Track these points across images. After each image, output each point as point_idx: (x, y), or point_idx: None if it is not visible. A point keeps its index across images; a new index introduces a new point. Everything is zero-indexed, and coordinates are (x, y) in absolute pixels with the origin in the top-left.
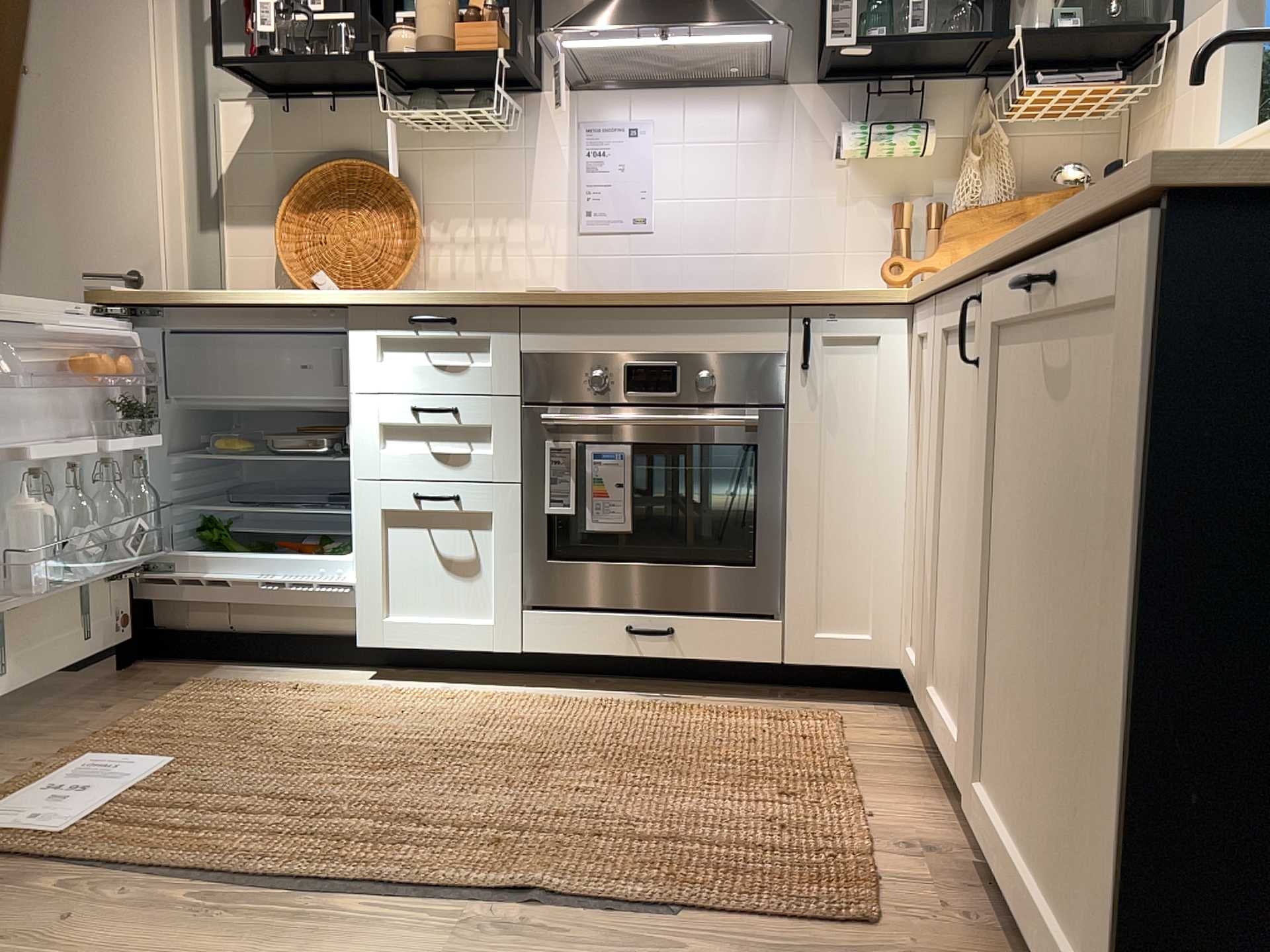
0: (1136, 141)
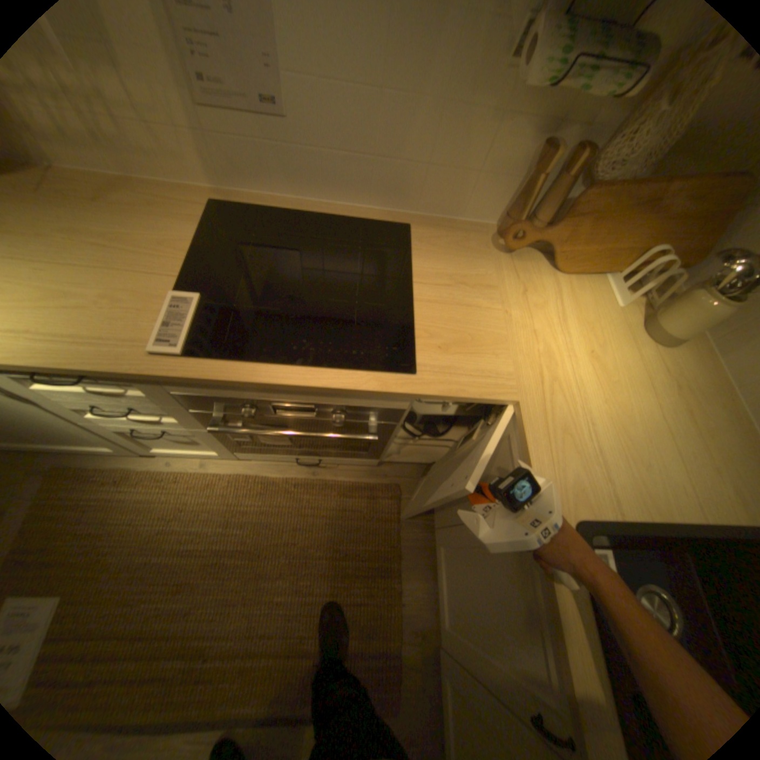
0: None
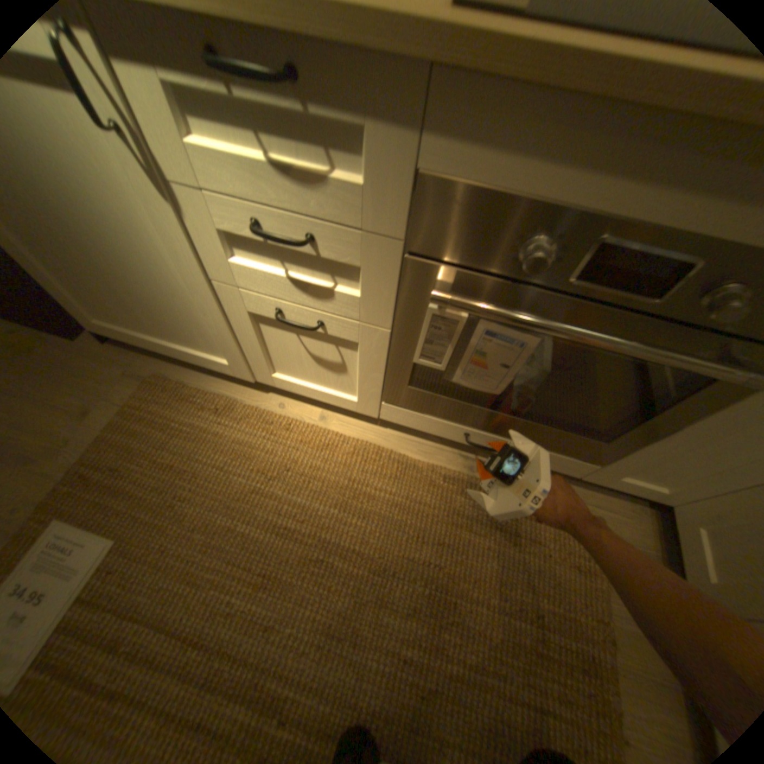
0: None
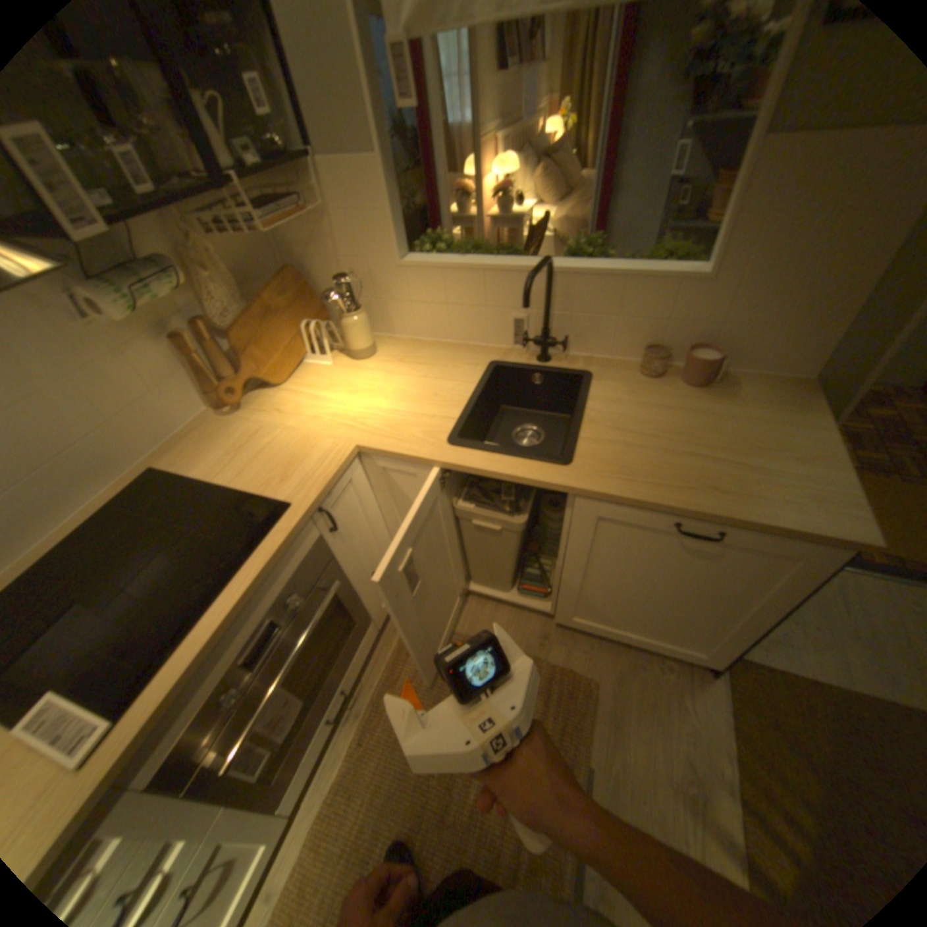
0: (287, 221)
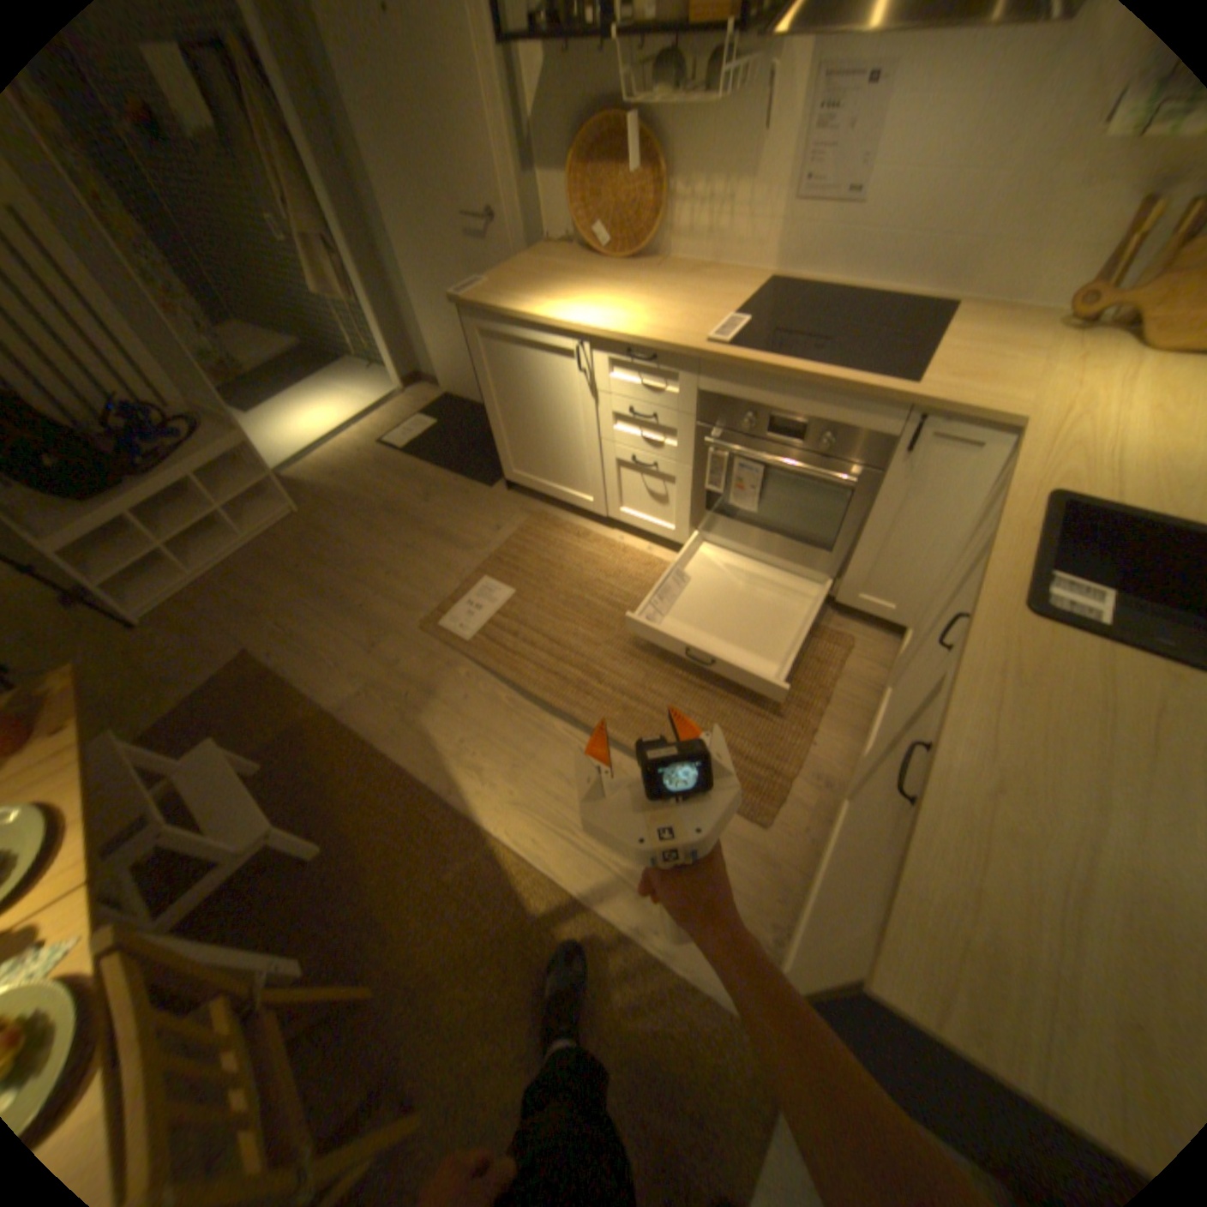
0: None
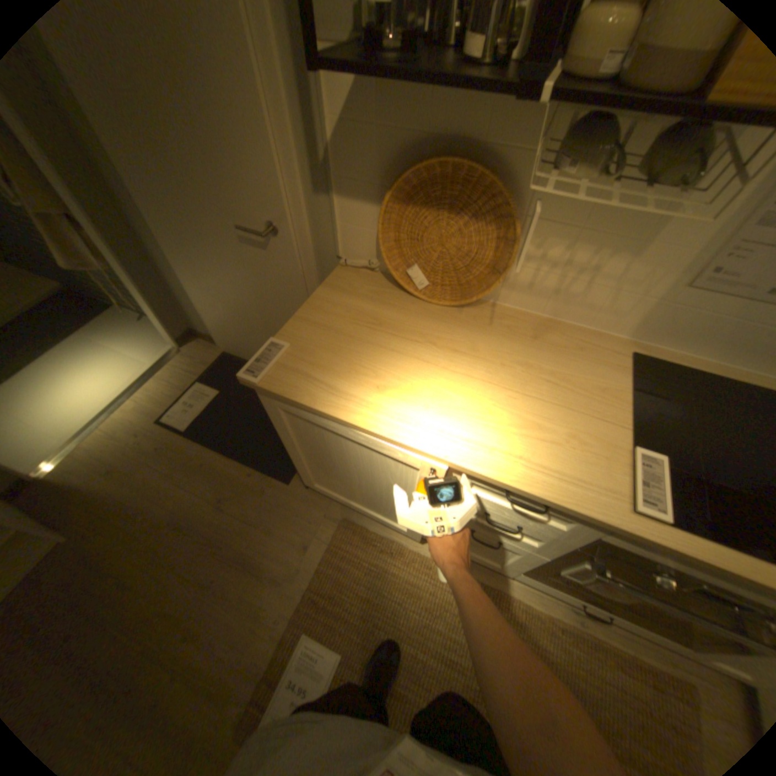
0: None
